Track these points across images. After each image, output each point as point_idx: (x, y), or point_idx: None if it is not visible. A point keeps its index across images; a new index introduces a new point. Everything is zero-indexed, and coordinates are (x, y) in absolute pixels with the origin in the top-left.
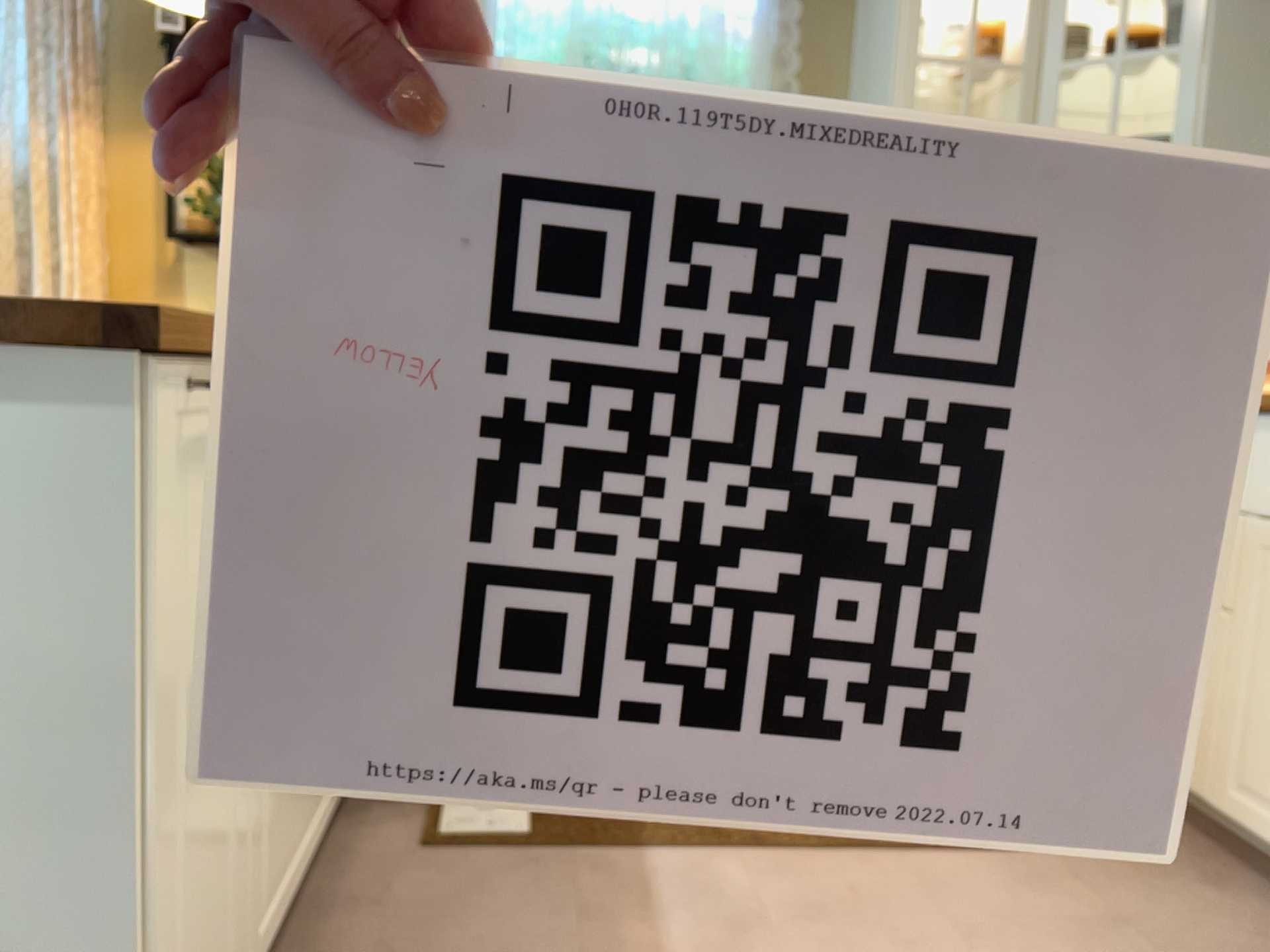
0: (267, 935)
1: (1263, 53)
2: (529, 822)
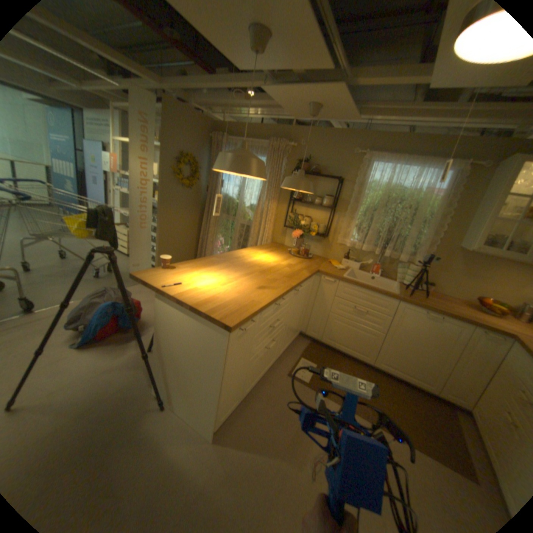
0: (253, 389)
1: None
2: (311, 380)
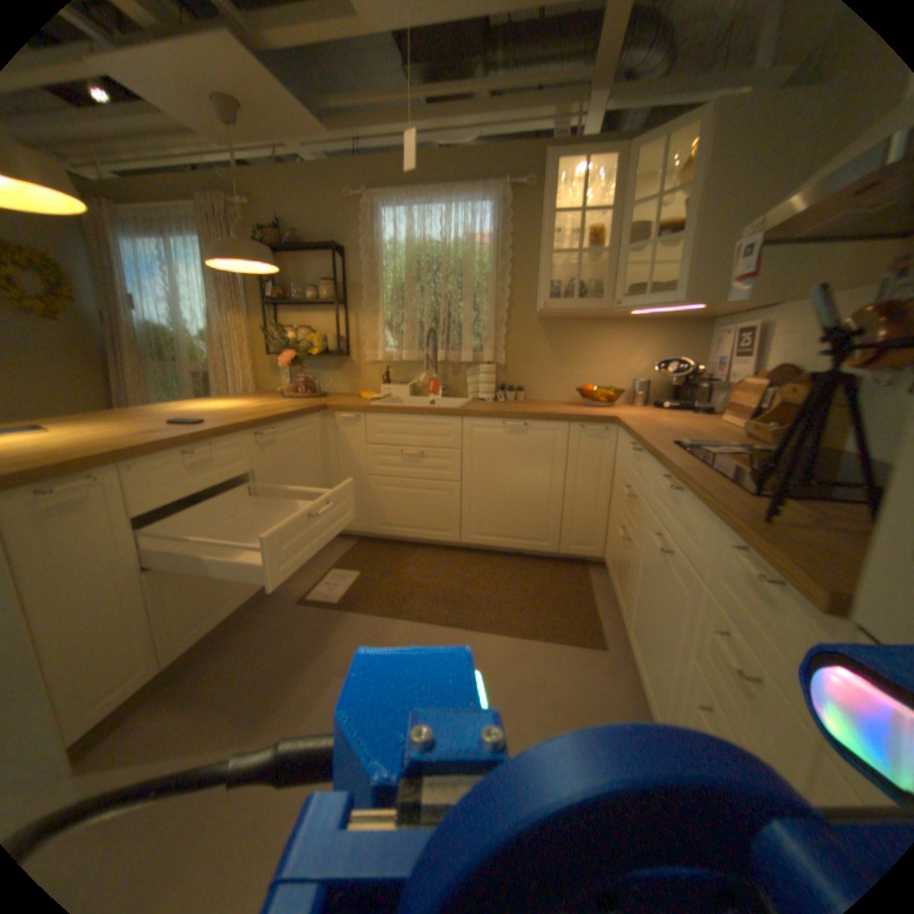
0: (197, 639)
1: (729, 234)
2: (342, 596)
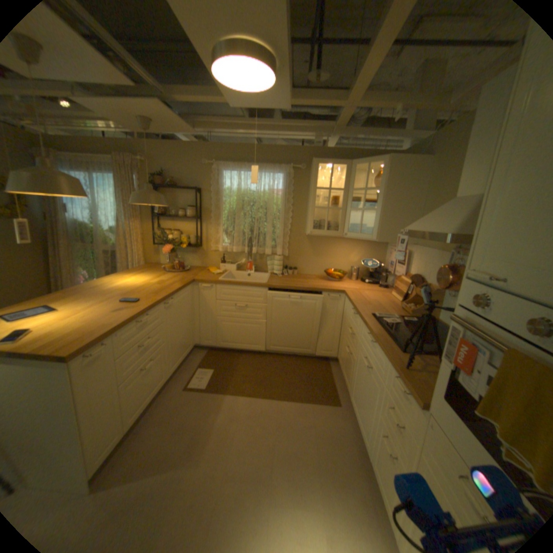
0: (137, 417)
1: (395, 213)
2: (207, 385)
